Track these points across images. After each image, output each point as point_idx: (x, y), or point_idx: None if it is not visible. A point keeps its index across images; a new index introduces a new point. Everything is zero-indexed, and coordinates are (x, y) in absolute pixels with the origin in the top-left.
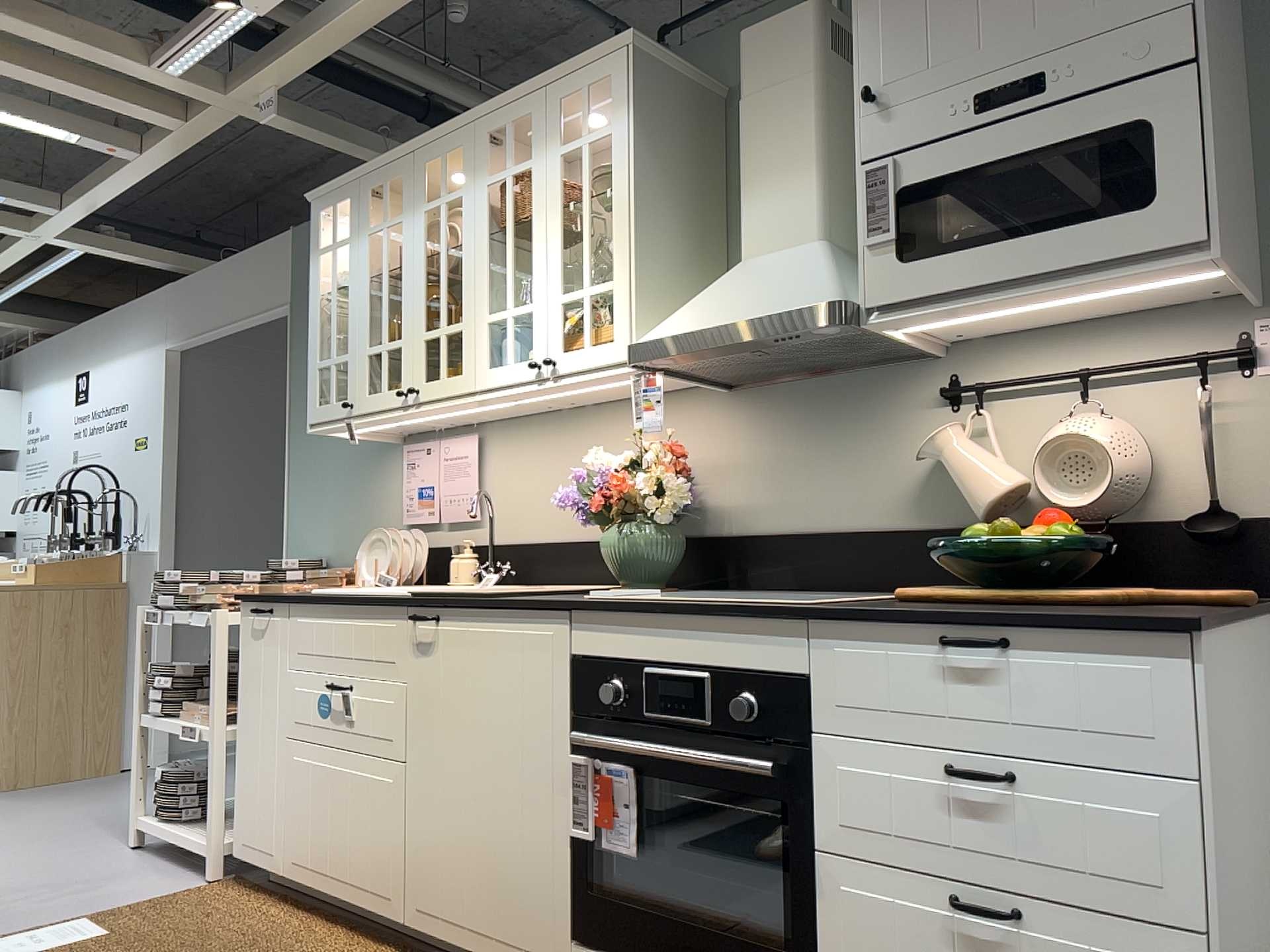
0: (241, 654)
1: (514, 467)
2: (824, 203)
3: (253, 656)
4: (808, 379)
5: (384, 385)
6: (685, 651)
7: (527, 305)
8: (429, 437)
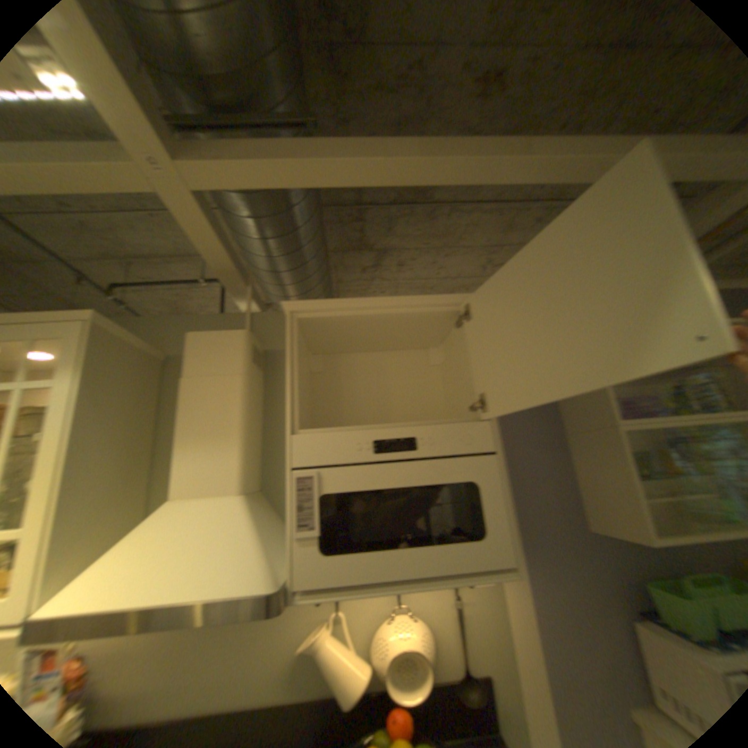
0: None
1: None
2: (242, 466)
3: None
4: None
5: None
6: None
7: None
8: None
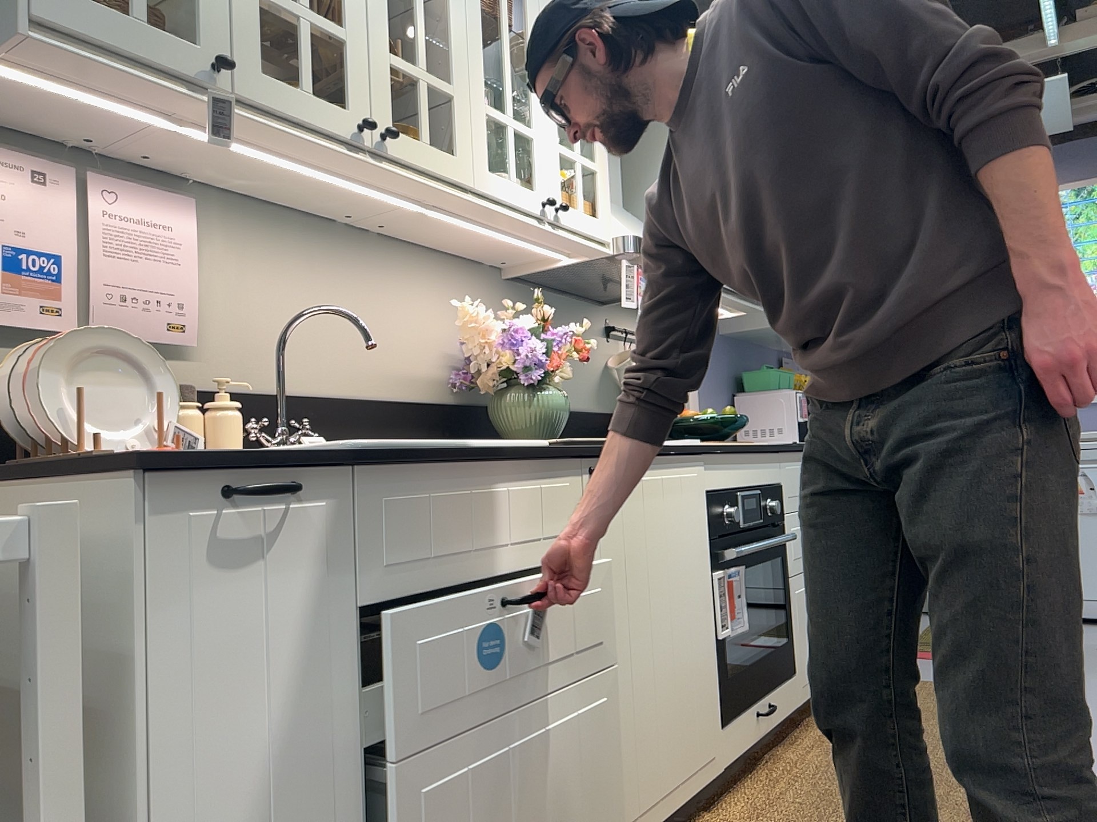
0: (134, 630)
1: (260, 278)
2: (622, 184)
3: (211, 617)
4: (551, 292)
5: (307, 82)
6: (750, 476)
7: (530, 130)
8: (30, 150)
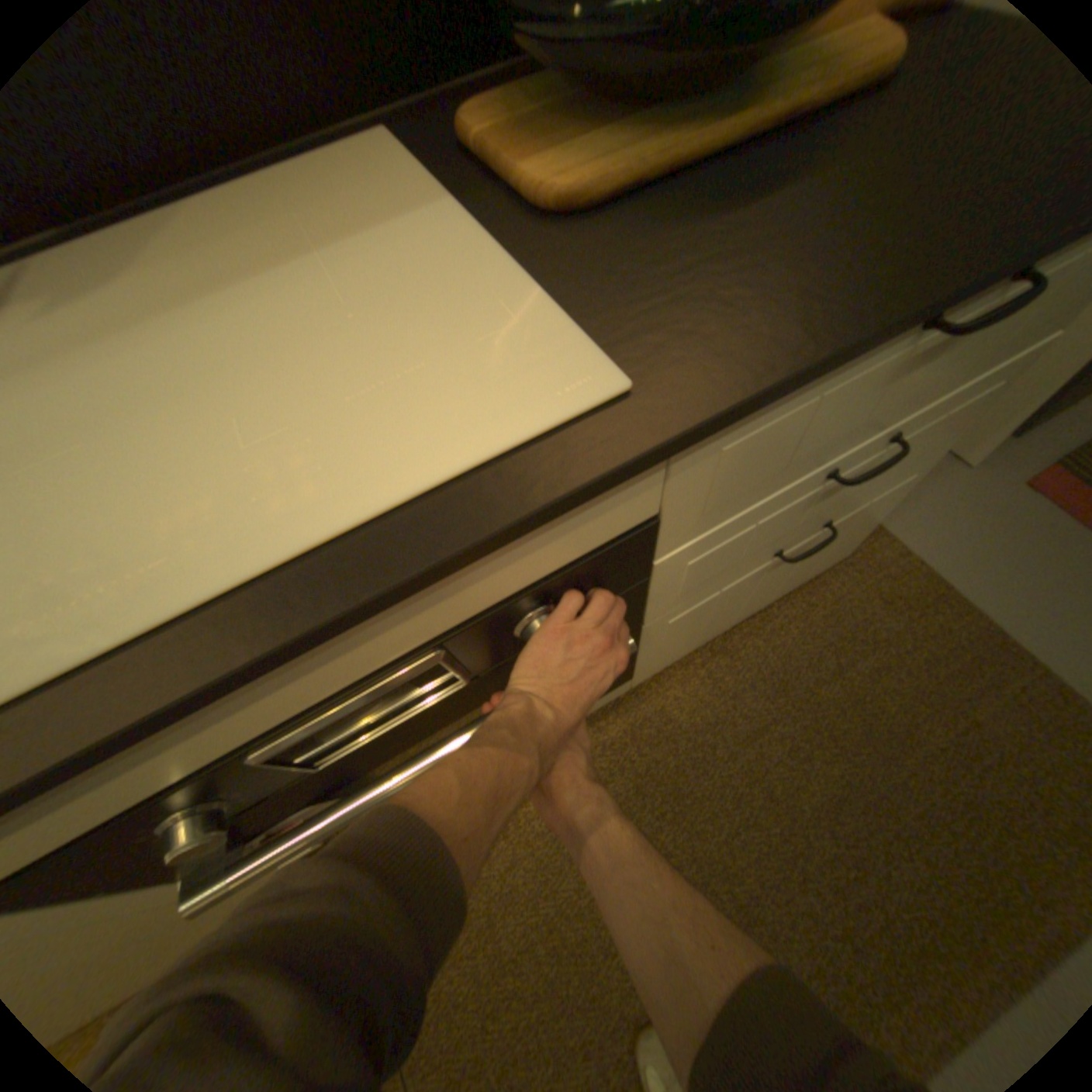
0: None
1: None
2: None
3: None
4: None
5: None
6: (339, 671)
7: None
8: None
